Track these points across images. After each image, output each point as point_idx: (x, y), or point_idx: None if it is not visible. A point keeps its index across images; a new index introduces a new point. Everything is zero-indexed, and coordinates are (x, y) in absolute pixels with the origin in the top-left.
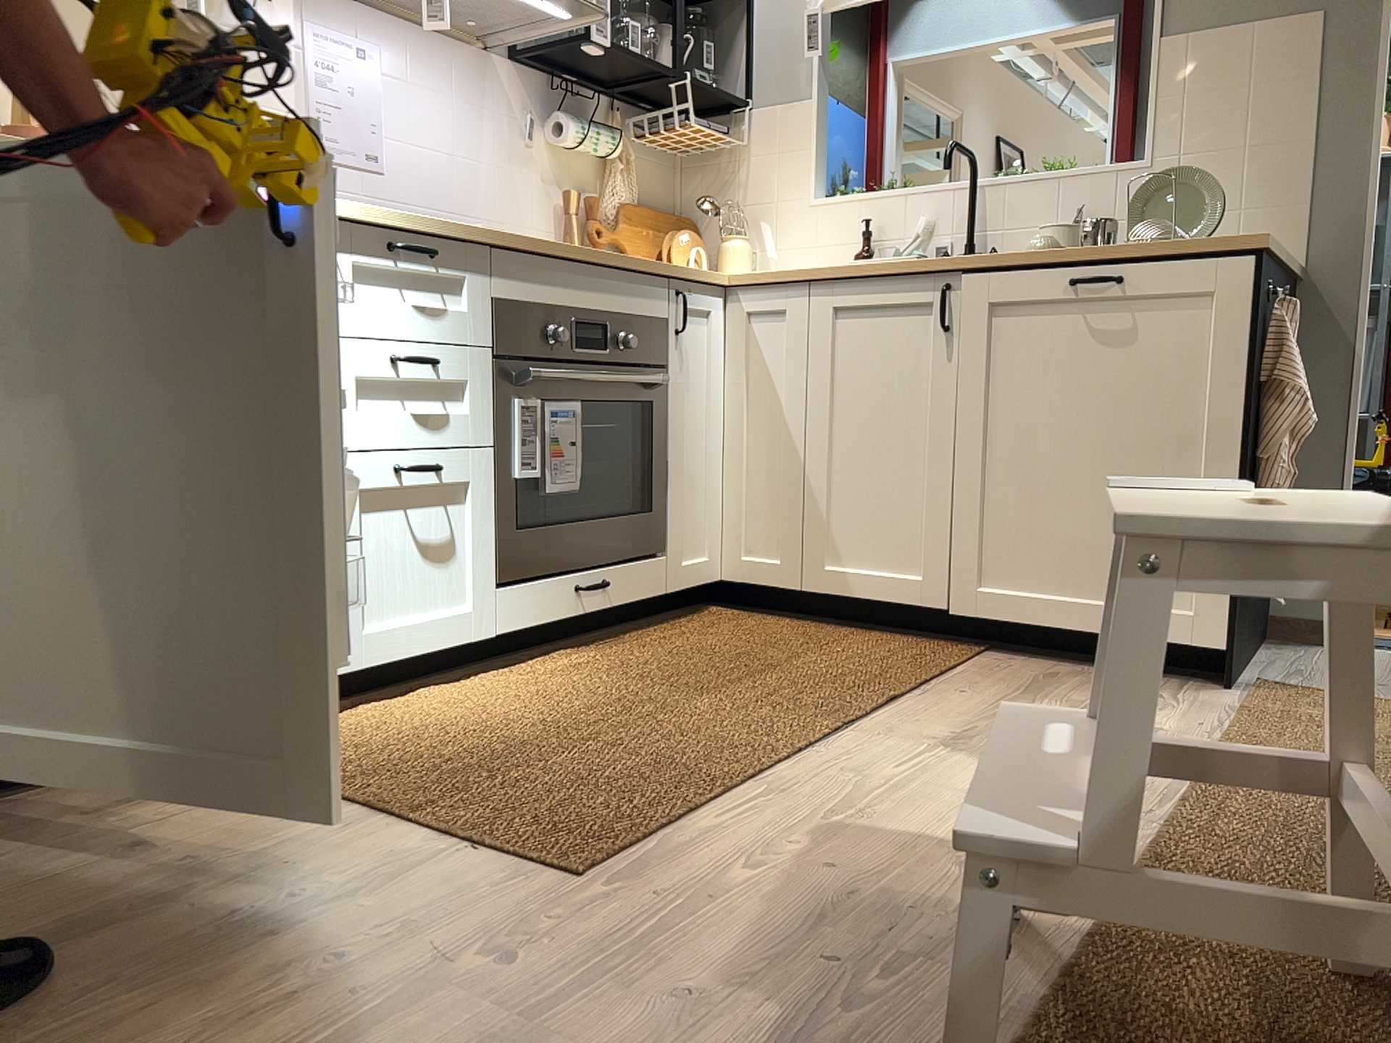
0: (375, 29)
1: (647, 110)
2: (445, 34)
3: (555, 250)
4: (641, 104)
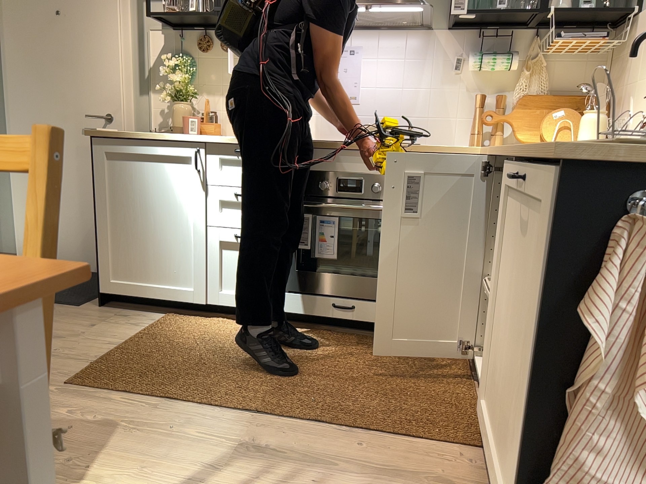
0: (358, 36)
1: (573, 28)
2: (400, 27)
3: (323, 145)
4: (561, 26)
